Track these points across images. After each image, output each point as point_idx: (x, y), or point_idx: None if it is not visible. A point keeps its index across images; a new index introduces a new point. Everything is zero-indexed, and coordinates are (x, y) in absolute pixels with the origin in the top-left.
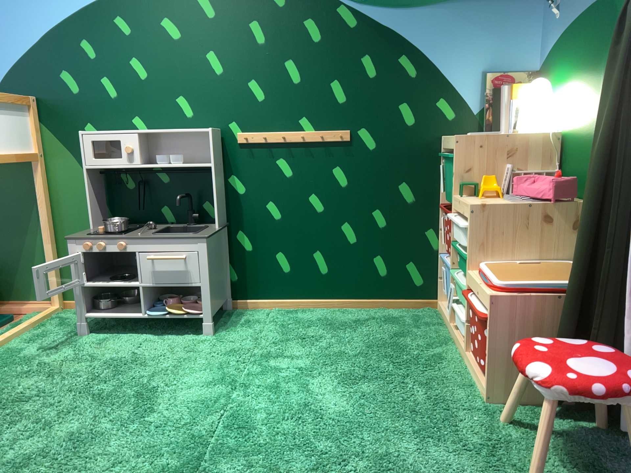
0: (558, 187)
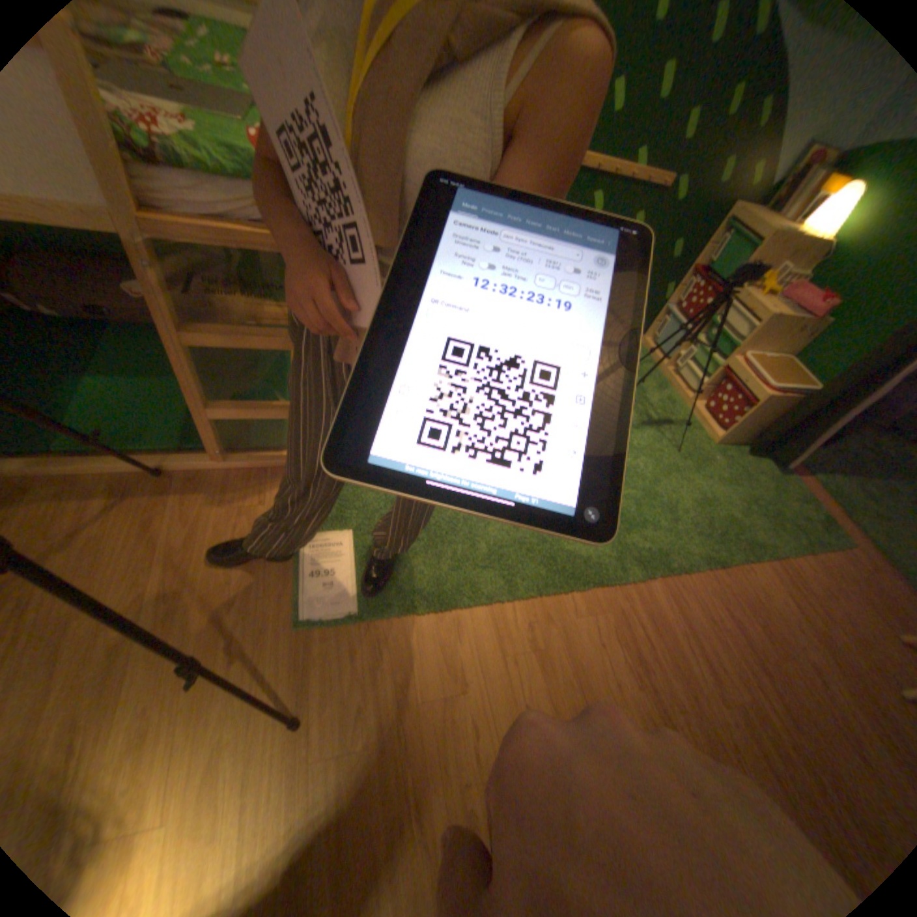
0: (825, 312)
